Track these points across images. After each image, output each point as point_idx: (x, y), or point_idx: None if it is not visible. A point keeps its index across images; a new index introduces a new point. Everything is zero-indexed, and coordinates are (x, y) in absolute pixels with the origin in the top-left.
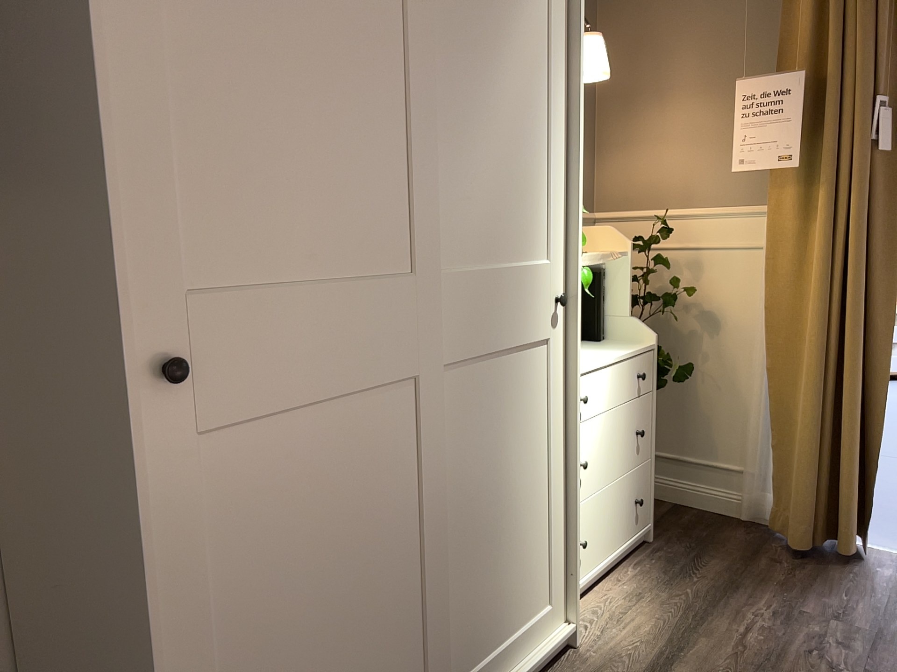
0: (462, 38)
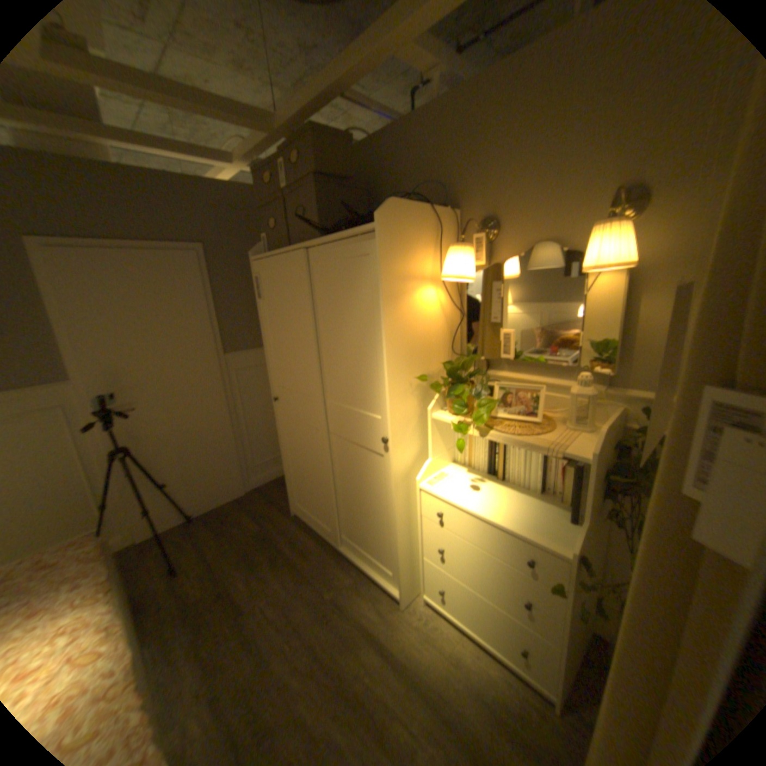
0: (329, 319)
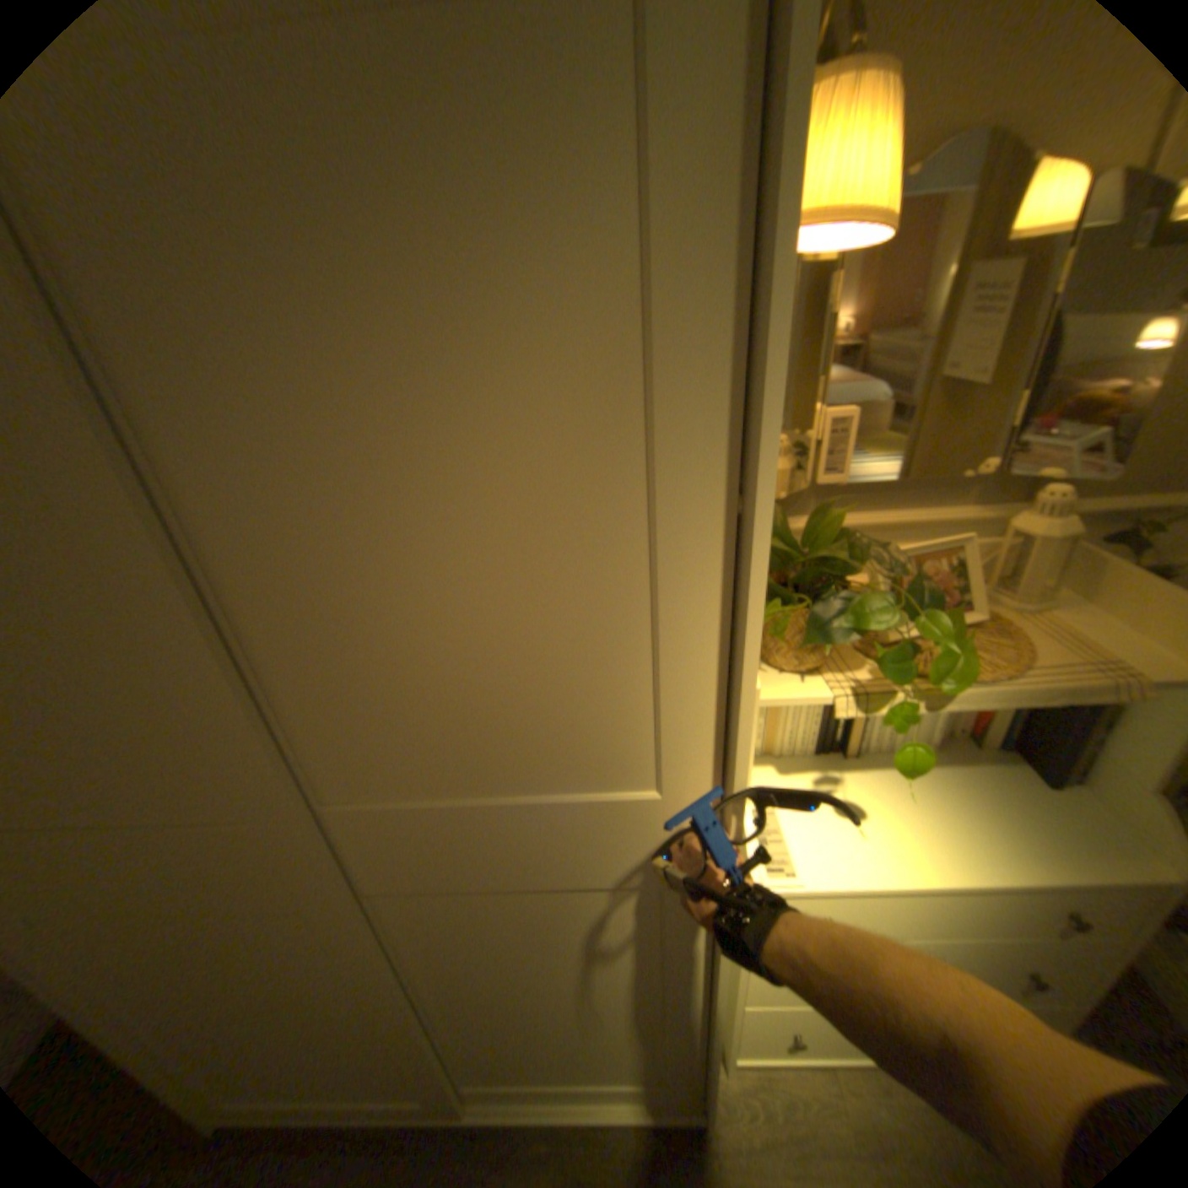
0: (264, 452)
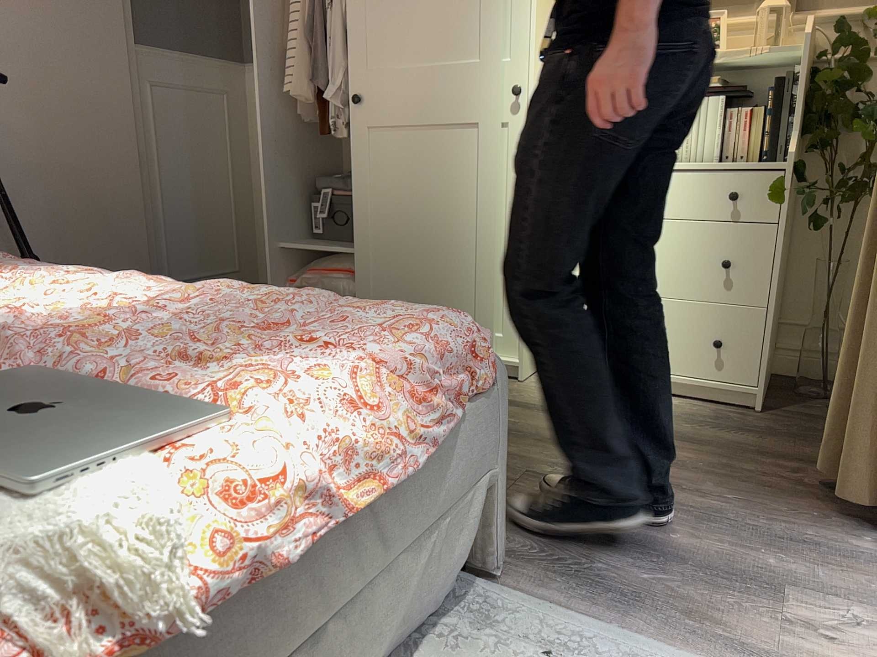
0: None
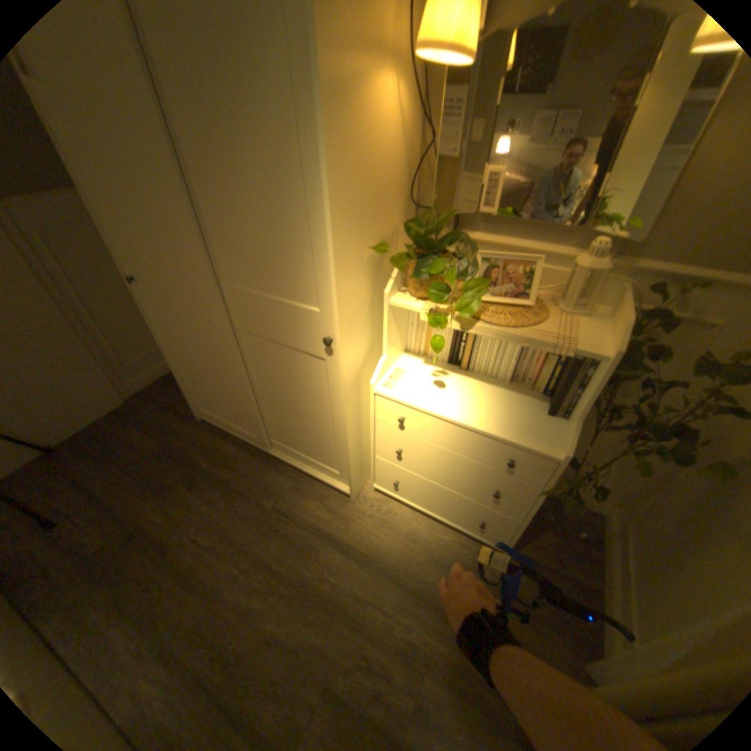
0: (200, 130)
